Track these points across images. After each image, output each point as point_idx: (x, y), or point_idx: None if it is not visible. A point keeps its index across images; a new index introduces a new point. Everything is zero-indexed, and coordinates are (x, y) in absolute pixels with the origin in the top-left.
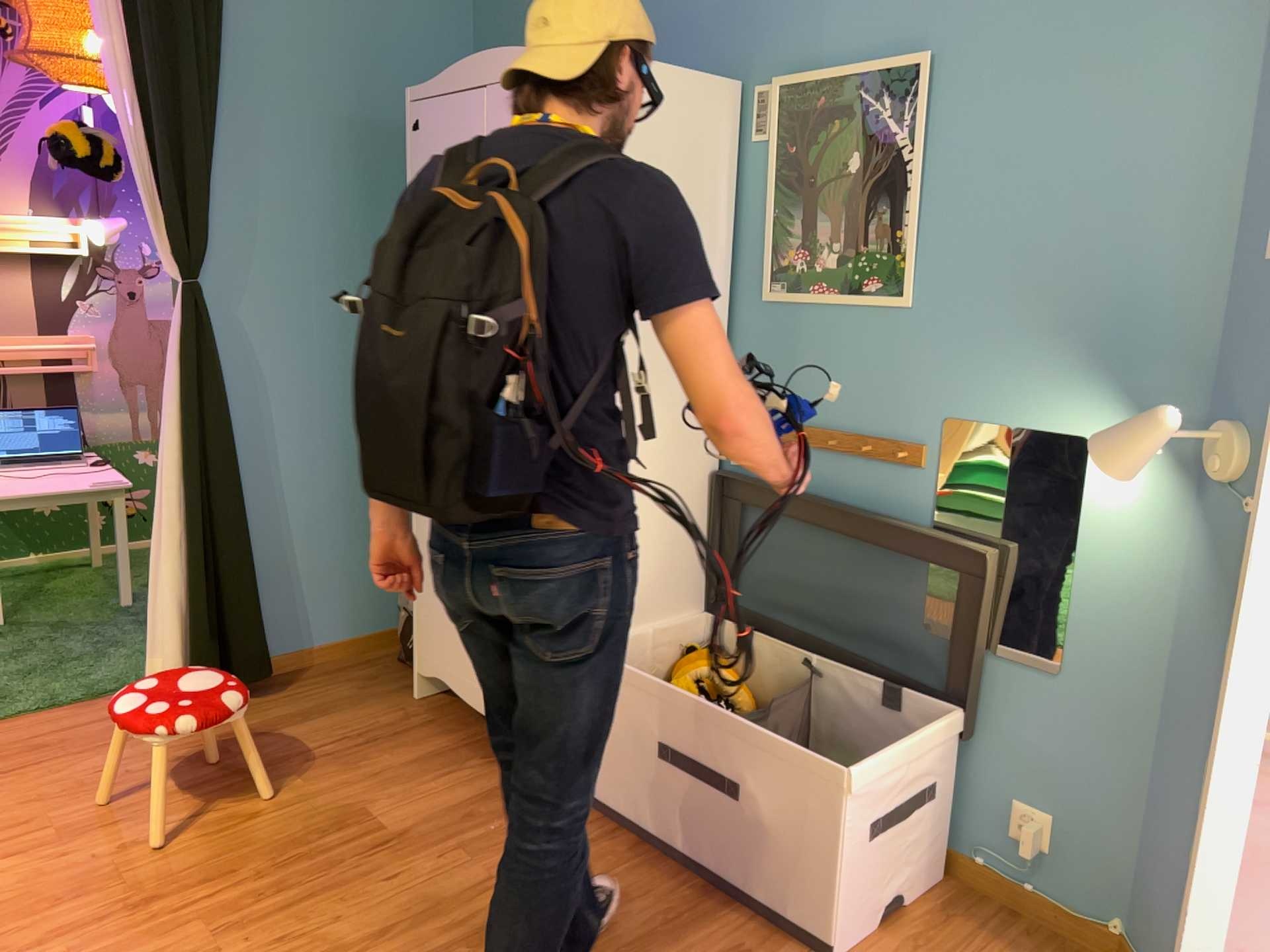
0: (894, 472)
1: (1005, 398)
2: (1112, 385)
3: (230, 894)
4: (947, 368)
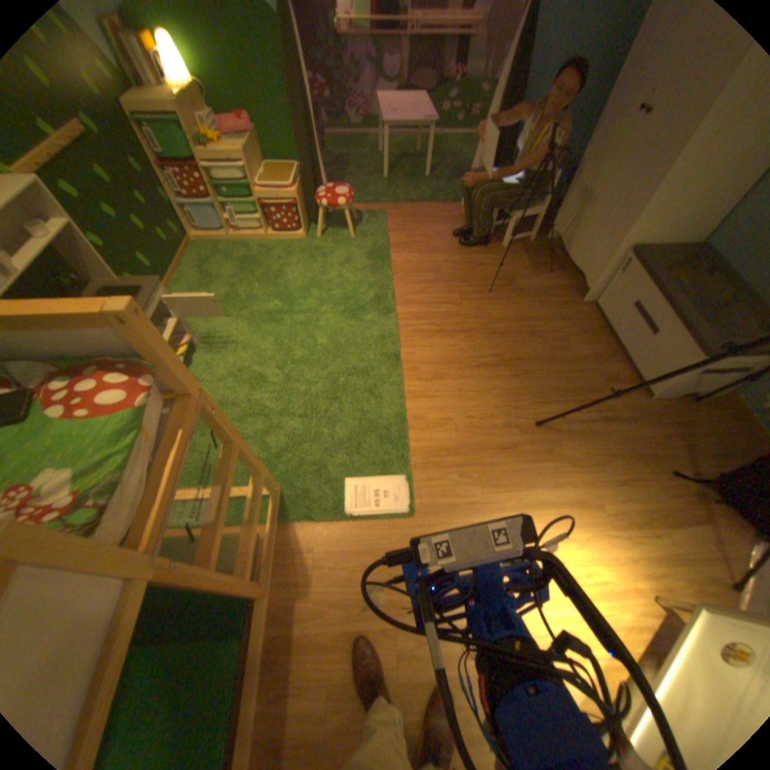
0: None
1: None
2: None
3: (466, 290)
4: None
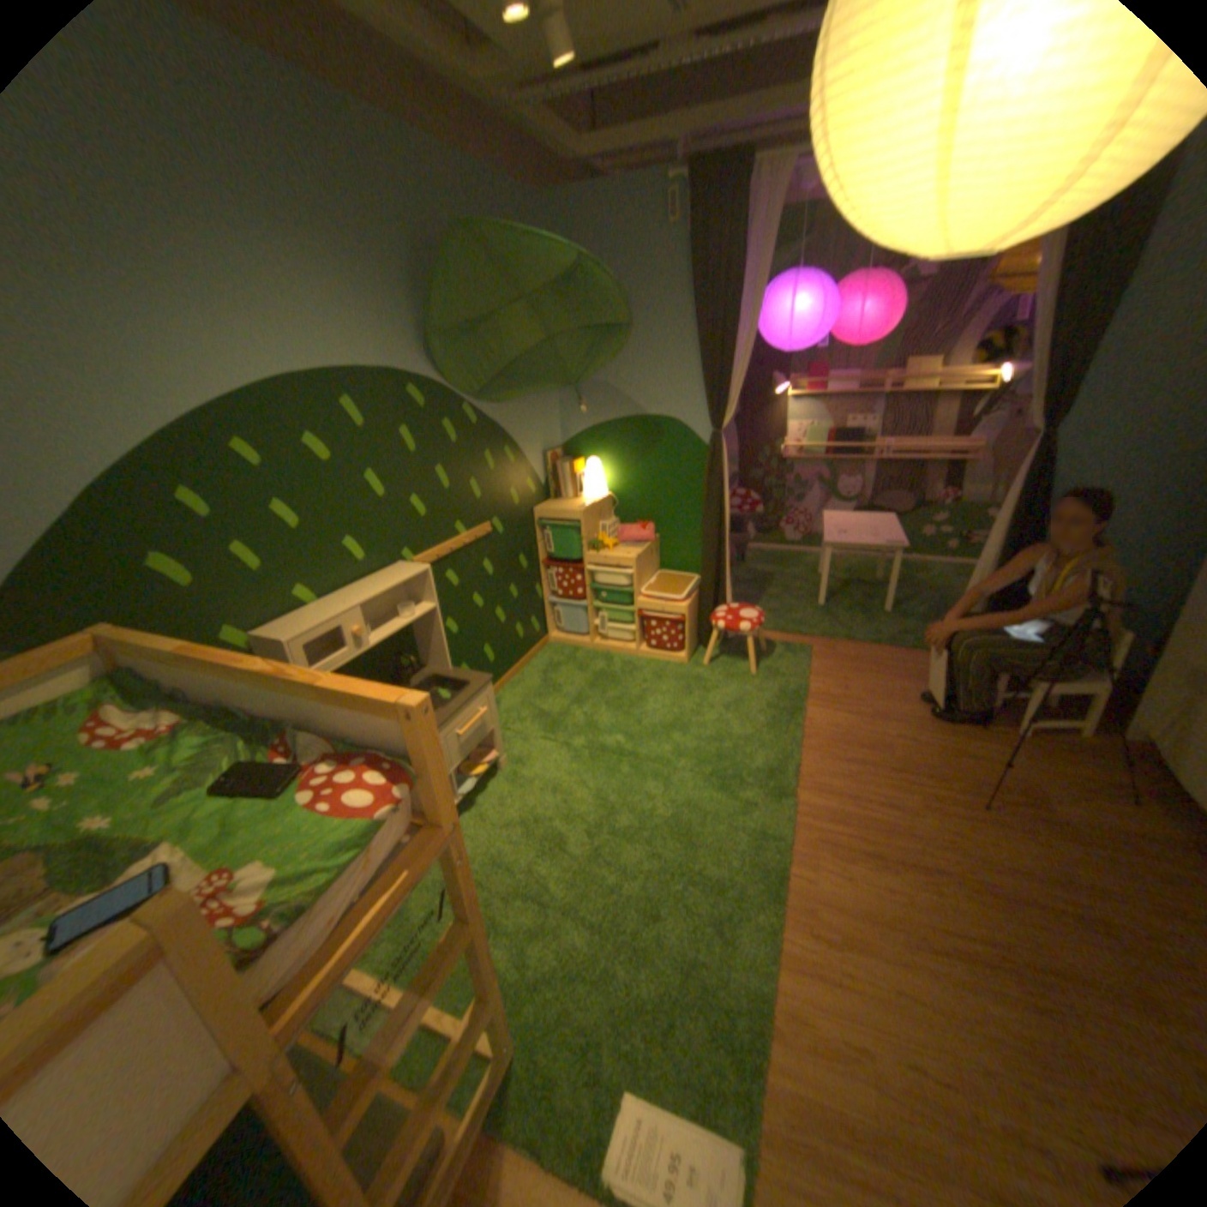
0: None
1: None
2: None
3: (940, 795)
4: None
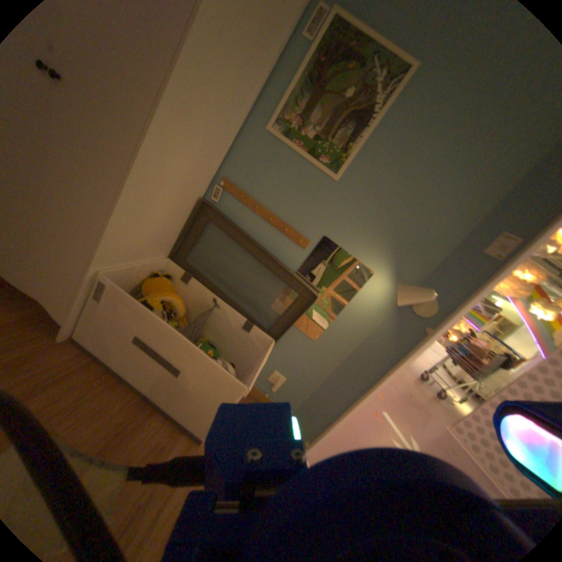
0: (290, 245)
1: (353, 242)
2: (394, 259)
3: None
4: (336, 217)
